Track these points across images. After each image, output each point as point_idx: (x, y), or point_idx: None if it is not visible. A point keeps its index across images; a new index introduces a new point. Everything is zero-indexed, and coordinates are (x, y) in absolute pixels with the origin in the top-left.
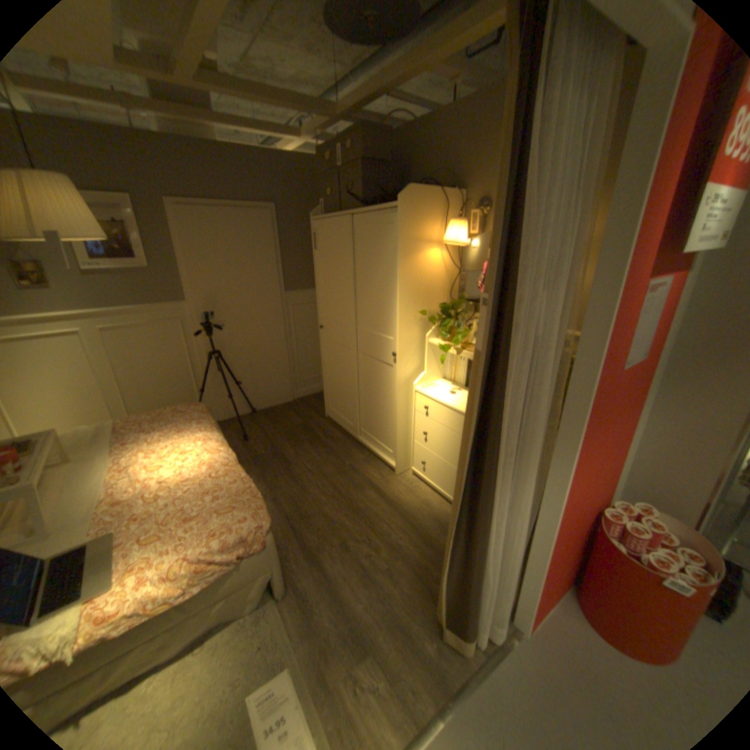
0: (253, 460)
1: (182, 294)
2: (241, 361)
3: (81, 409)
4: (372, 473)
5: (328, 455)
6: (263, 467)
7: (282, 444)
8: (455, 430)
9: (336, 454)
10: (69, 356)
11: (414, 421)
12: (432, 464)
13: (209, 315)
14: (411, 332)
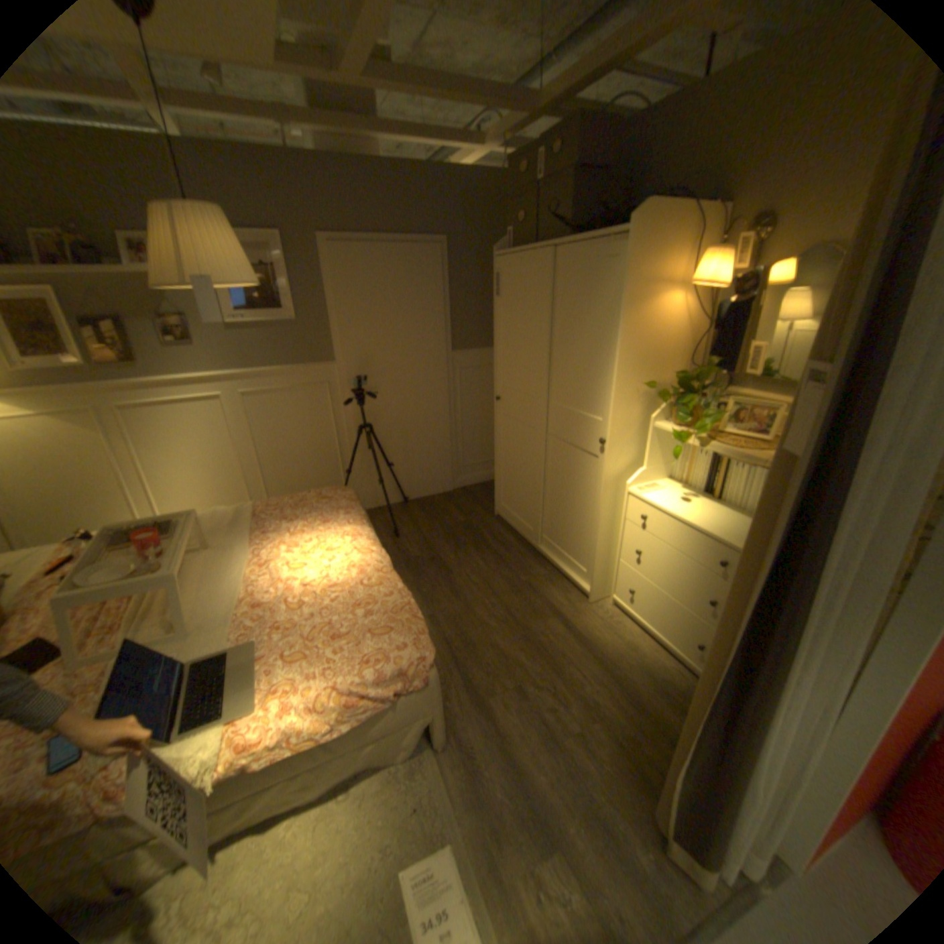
0: (405, 563)
1: (332, 354)
2: (395, 438)
3: (220, 485)
4: (556, 596)
5: (498, 566)
6: (417, 573)
7: (440, 546)
8: (688, 555)
9: (509, 566)
10: (210, 424)
11: (622, 535)
12: (646, 596)
13: (361, 380)
14: (630, 411)
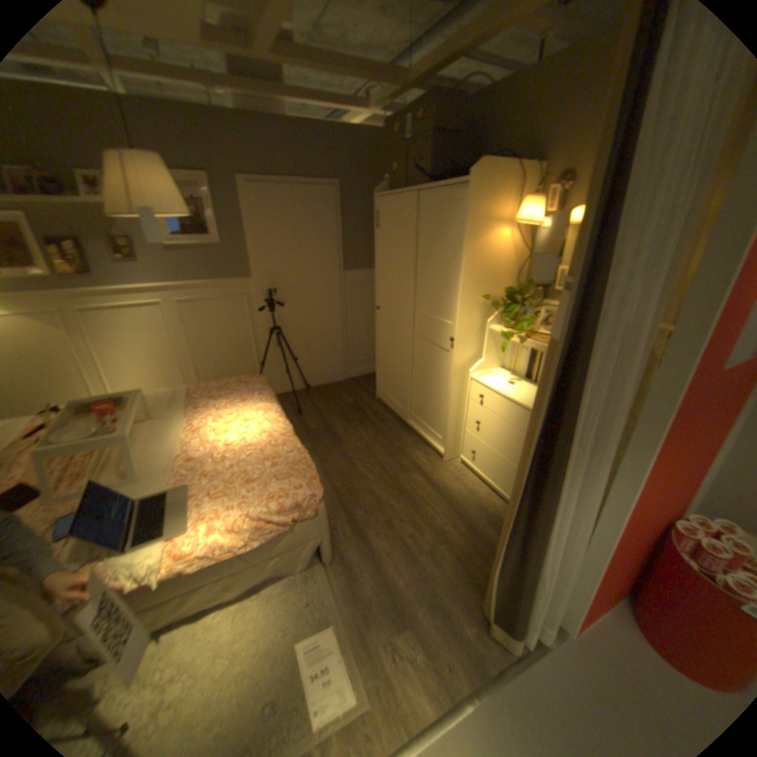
0: (305, 434)
1: (247, 271)
2: (298, 338)
3: (158, 374)
4: (419, 457)
5: (376, 435)
6: (314, 441)
7: (333, 421)
8: (510, 422)
9: (385, 435)
10: (150, 326)
11: (466, 410)
12: (483, 454)
13: (271, 292)
14: (471, 317)
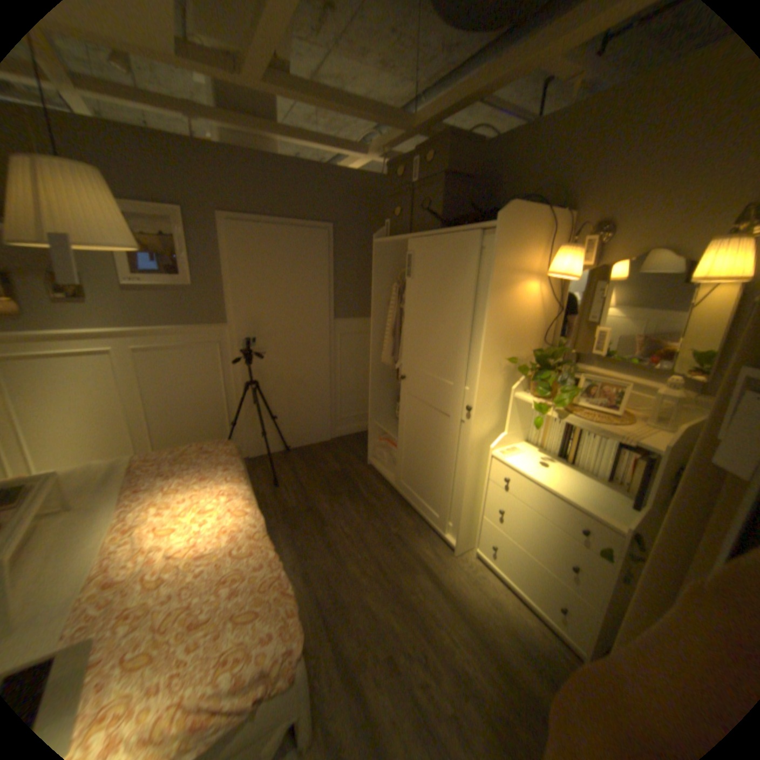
0: (283, 513)
1: (225, 316)
2: (280, 392)
3: (104, 434)
4: (425, 549)
5: (371, 516)
6: (293, 524)
7: (318, 495)
8: (551, 519)
9: (381, 516)
10: (99, 377)
11: (486, 493)
12: (509, 553)
13: (252, 340)
14: (494, 382)
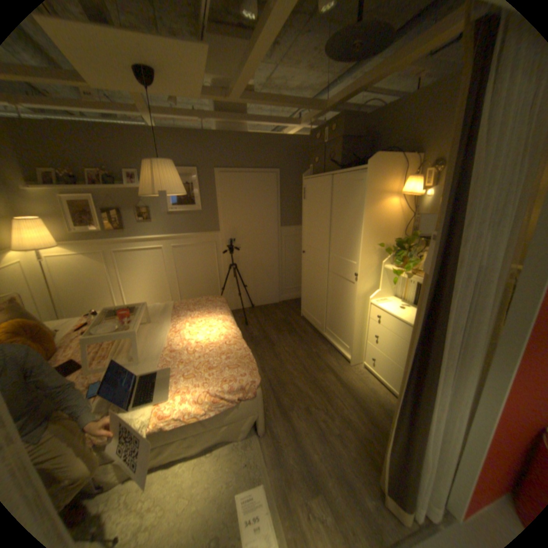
0: (250, 339)
1: (218, 227)
2: (248, 272)
3: (157, 293)
4: (332, 361)
5: (301, 343)
6: (256, 344)
7: (270, 331)
8: (402, 337)
9: (306, 343)
10: (155, 261)
11: (368, 327)
12: (381, 362)
13: (232, 241)
14: (371, 259)
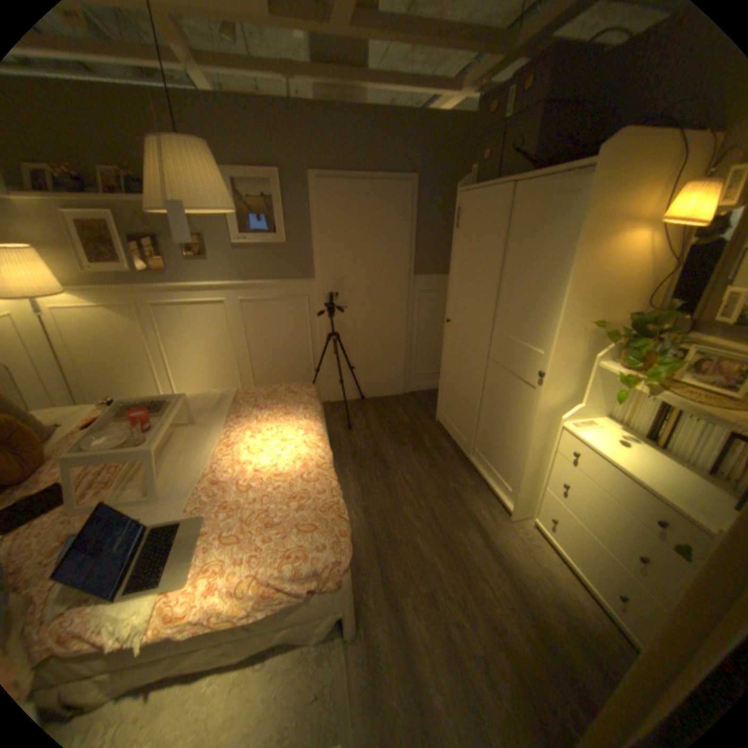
0: (352, 454)
1: (312, 272)
2: (358, 346)
3: (219, 370)
4: (480, 508)
5: (431, 469)
6: (360, 465)
7: (384, 443)
8: (621, 503)
9: (441, 471)
10: (215, 323)
11: (552, 465)
12: (569, 530)
13: (334, 295)
14: (574, 348)
